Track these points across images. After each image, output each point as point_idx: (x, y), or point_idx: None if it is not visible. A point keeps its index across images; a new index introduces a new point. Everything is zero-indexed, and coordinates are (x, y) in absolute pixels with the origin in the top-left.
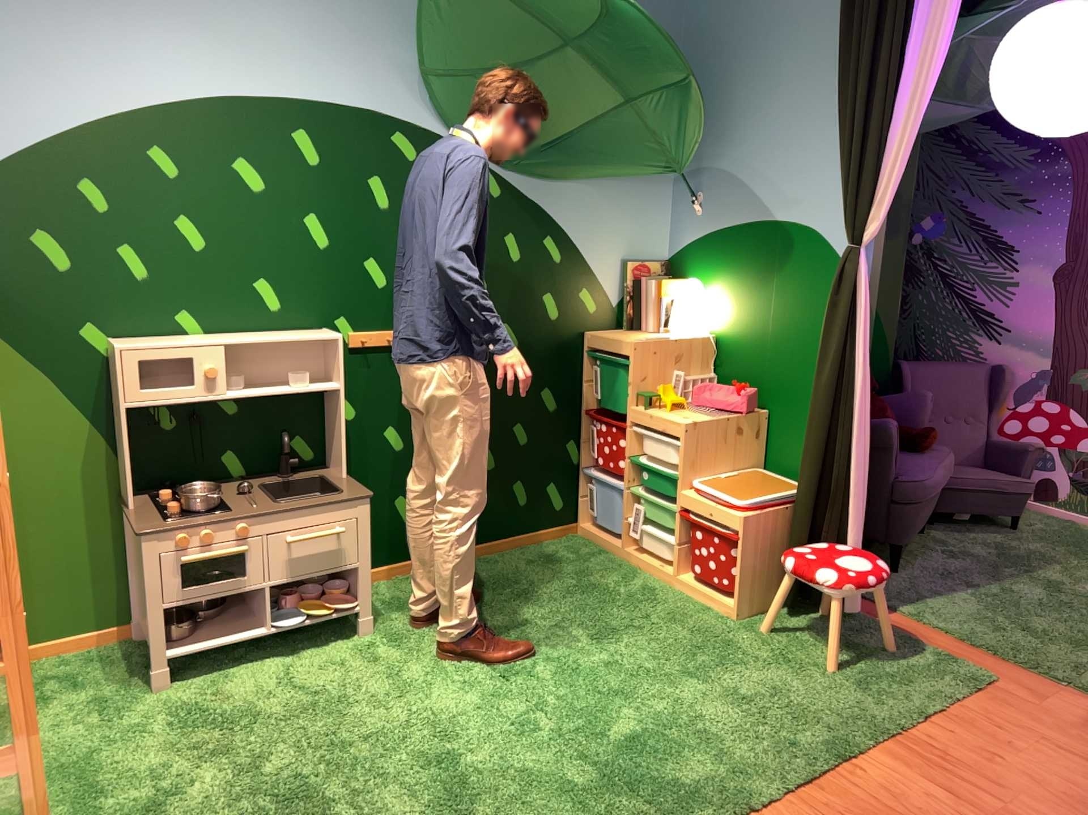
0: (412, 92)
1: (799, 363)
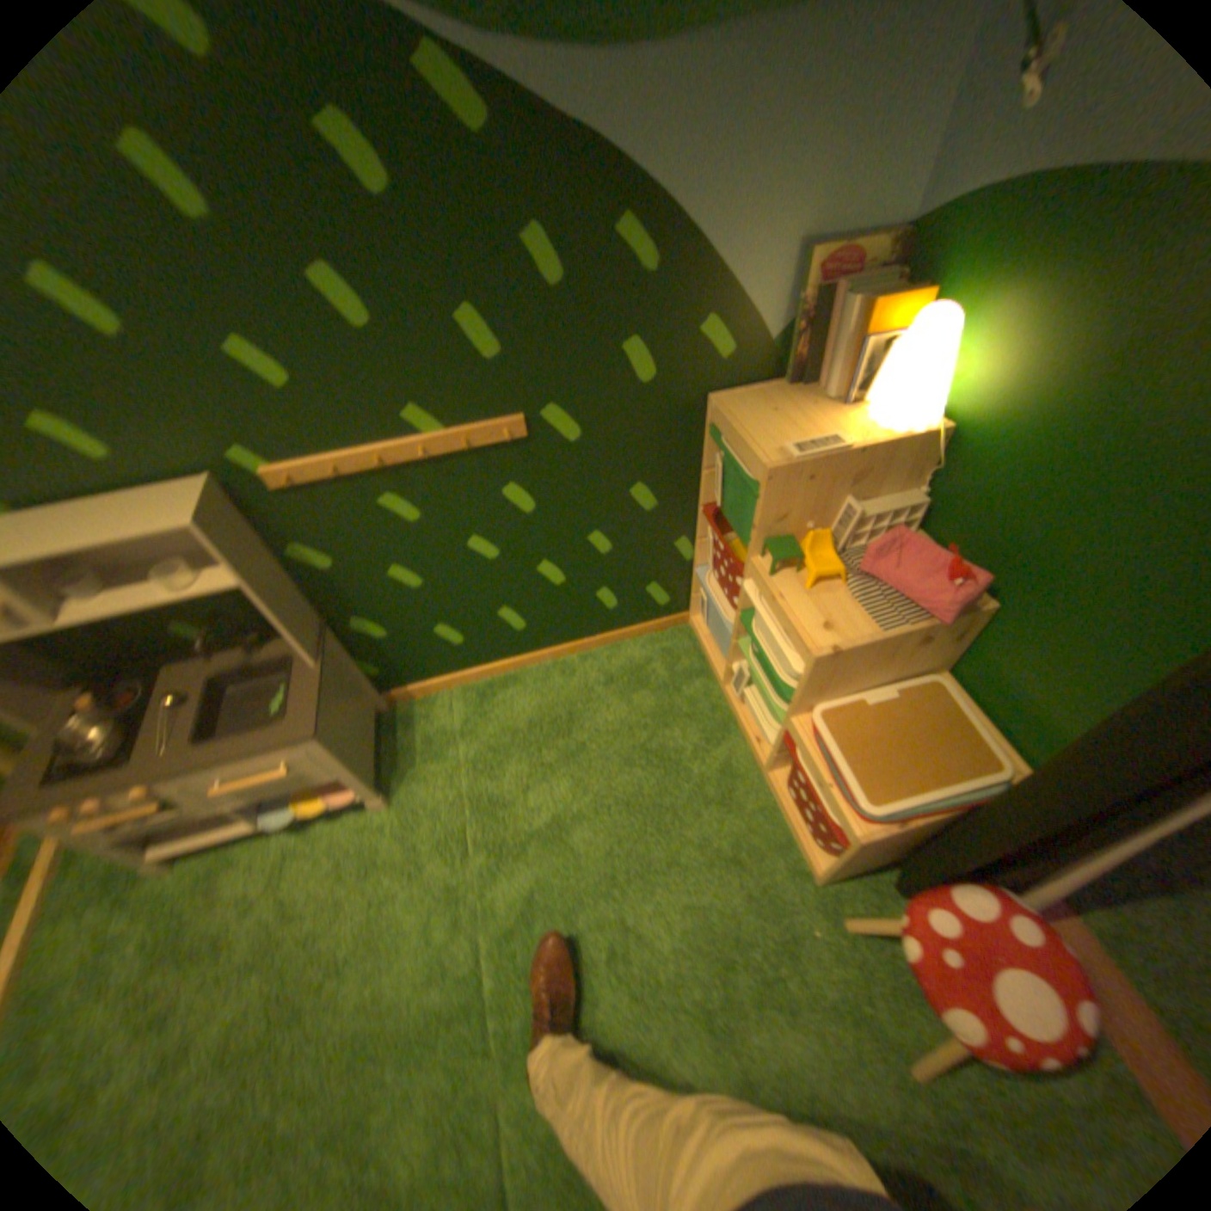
0: None
1: (1117, 577)
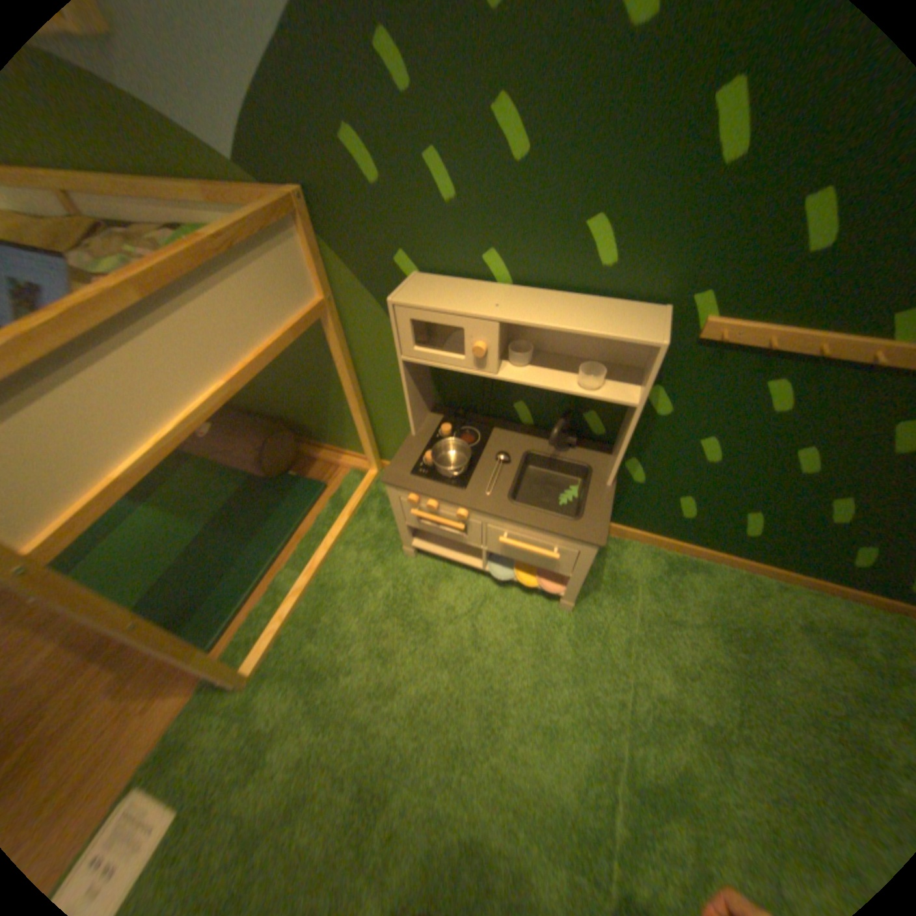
0: None
1: None
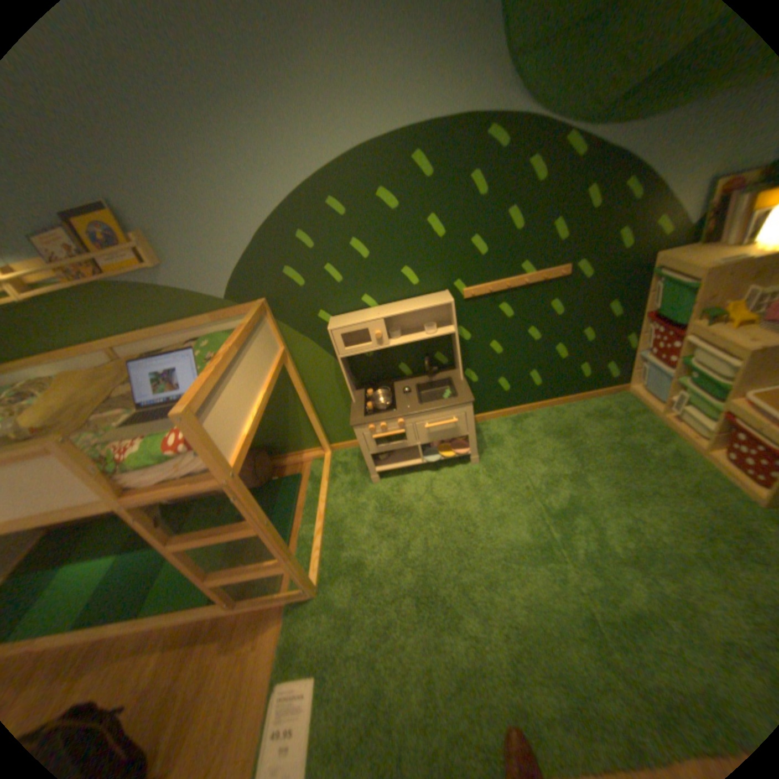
0: (503, 80)
1: None
